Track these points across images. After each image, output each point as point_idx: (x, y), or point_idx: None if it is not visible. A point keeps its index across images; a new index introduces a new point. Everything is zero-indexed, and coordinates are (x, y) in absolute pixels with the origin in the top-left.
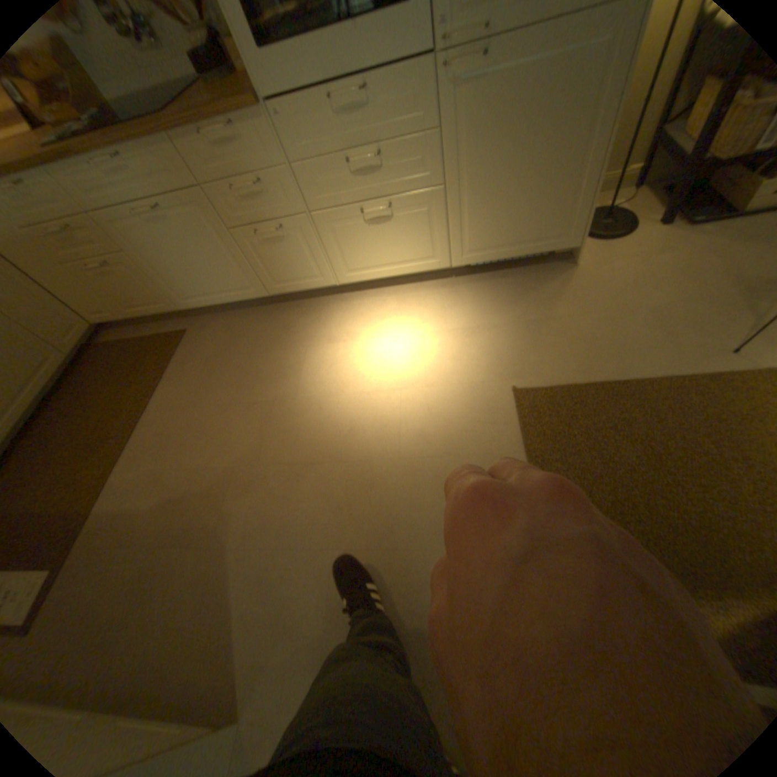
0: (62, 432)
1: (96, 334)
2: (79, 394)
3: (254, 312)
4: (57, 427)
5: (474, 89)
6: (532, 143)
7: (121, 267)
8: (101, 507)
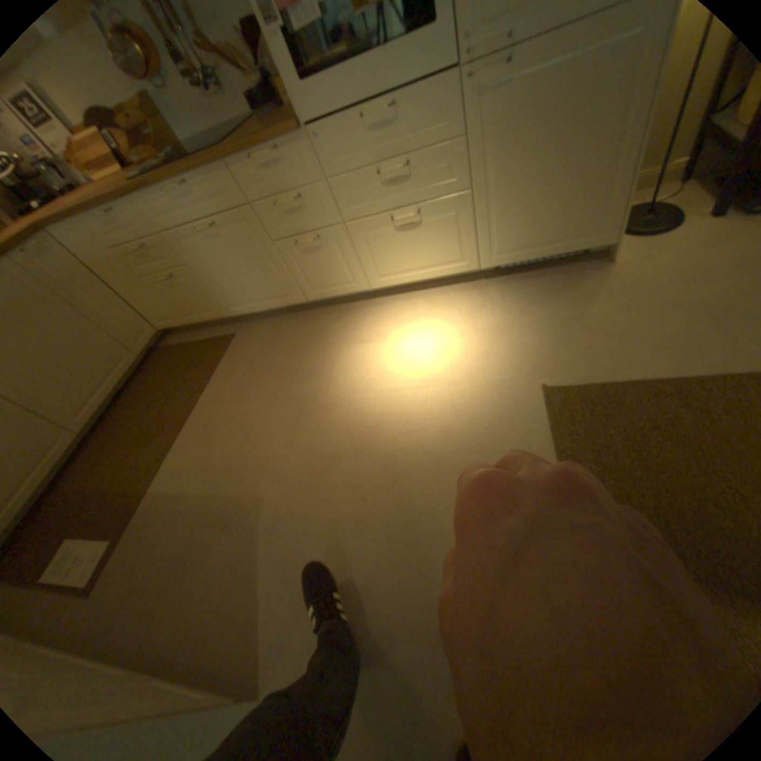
0: (129, 422)
1: (162, 339)
2: (145, 390)
3: (294, 318)
4: (126, 417)
5: (500, 96)
6: (561, 142)
7: (184, 279)
8: (155, 488)
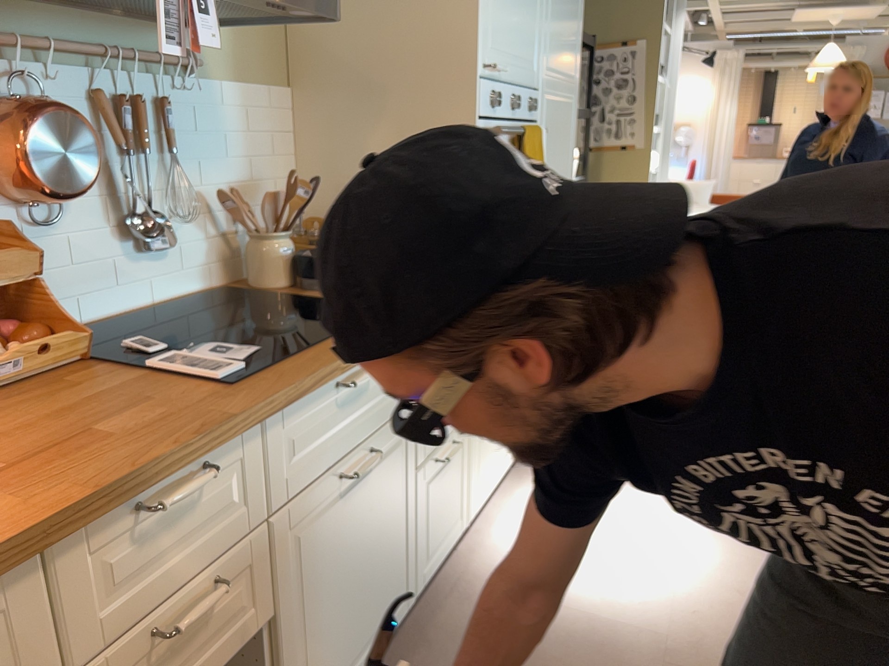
0: None
1: None
2: None
3: None
4: None
5: None
6: None
7: None
8: None
